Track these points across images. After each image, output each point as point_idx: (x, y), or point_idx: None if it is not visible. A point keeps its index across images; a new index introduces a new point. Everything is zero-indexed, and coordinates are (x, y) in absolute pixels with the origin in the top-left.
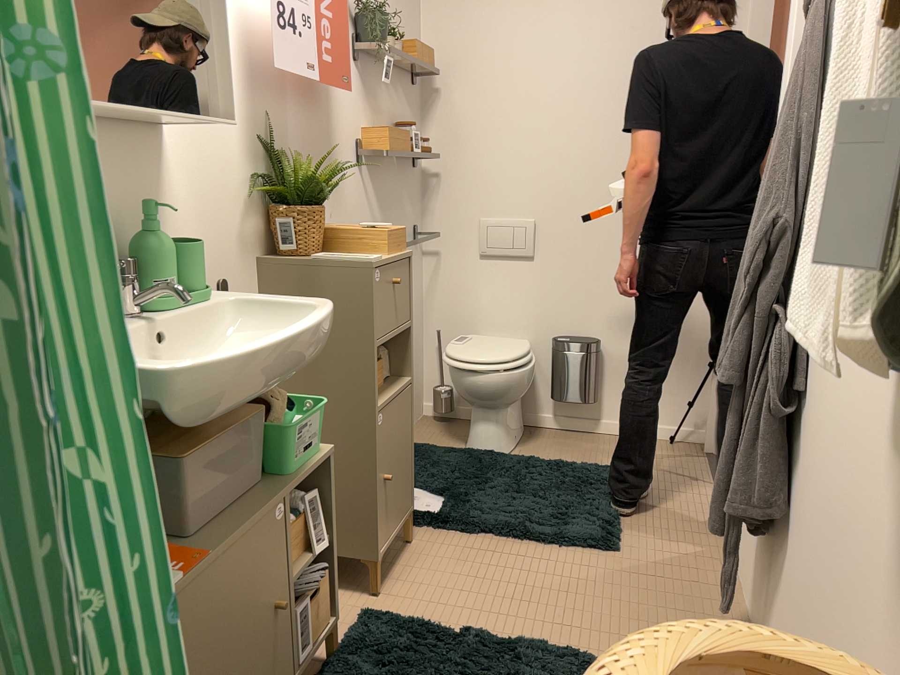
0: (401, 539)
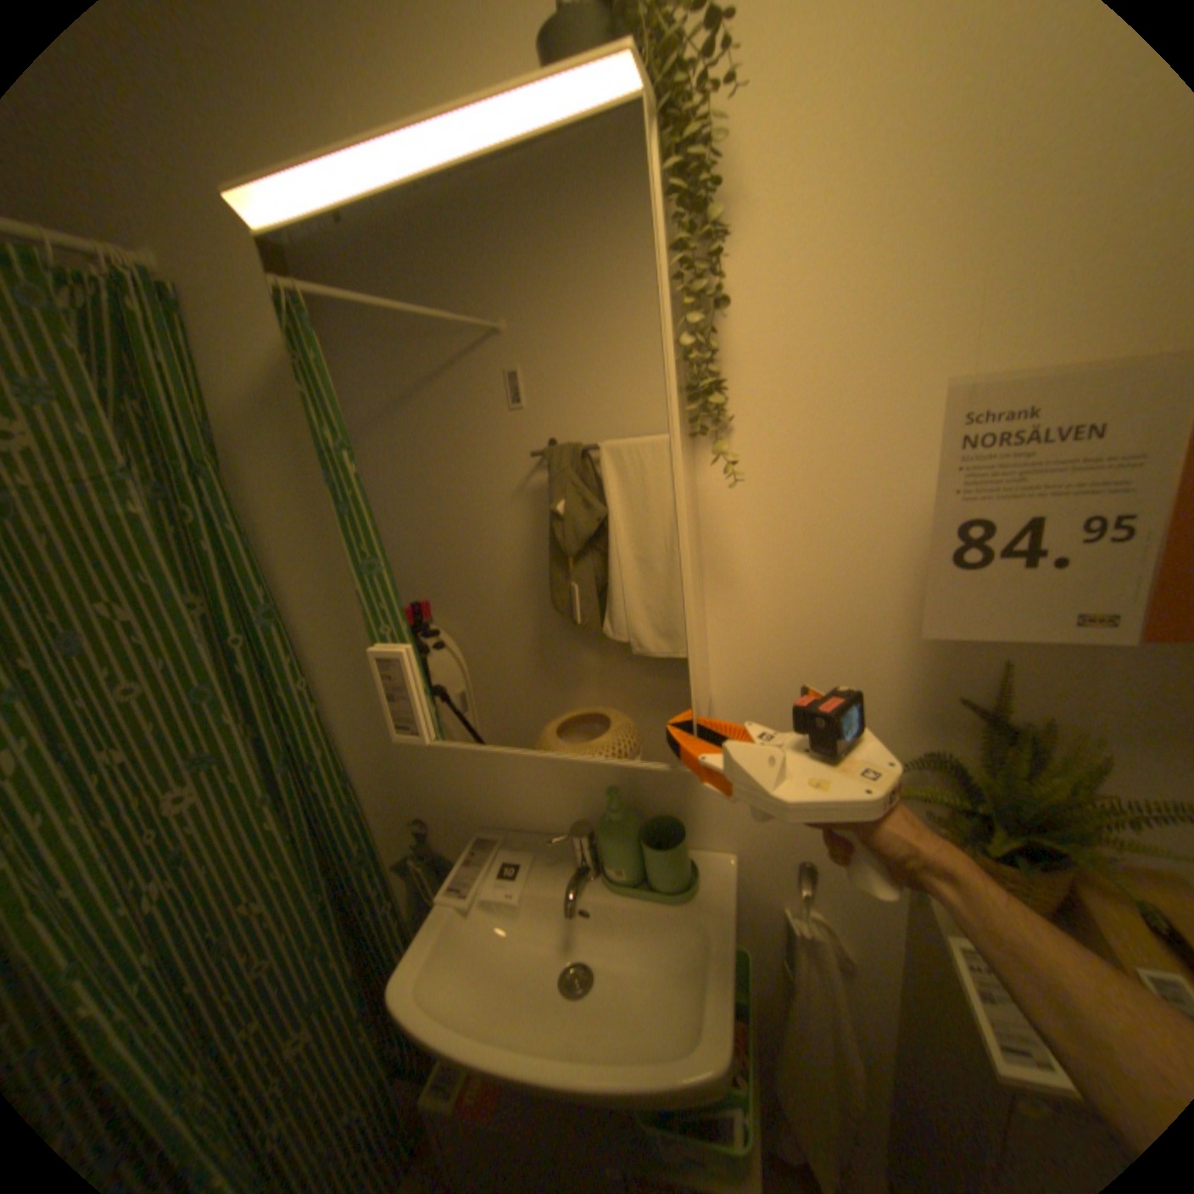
0: None
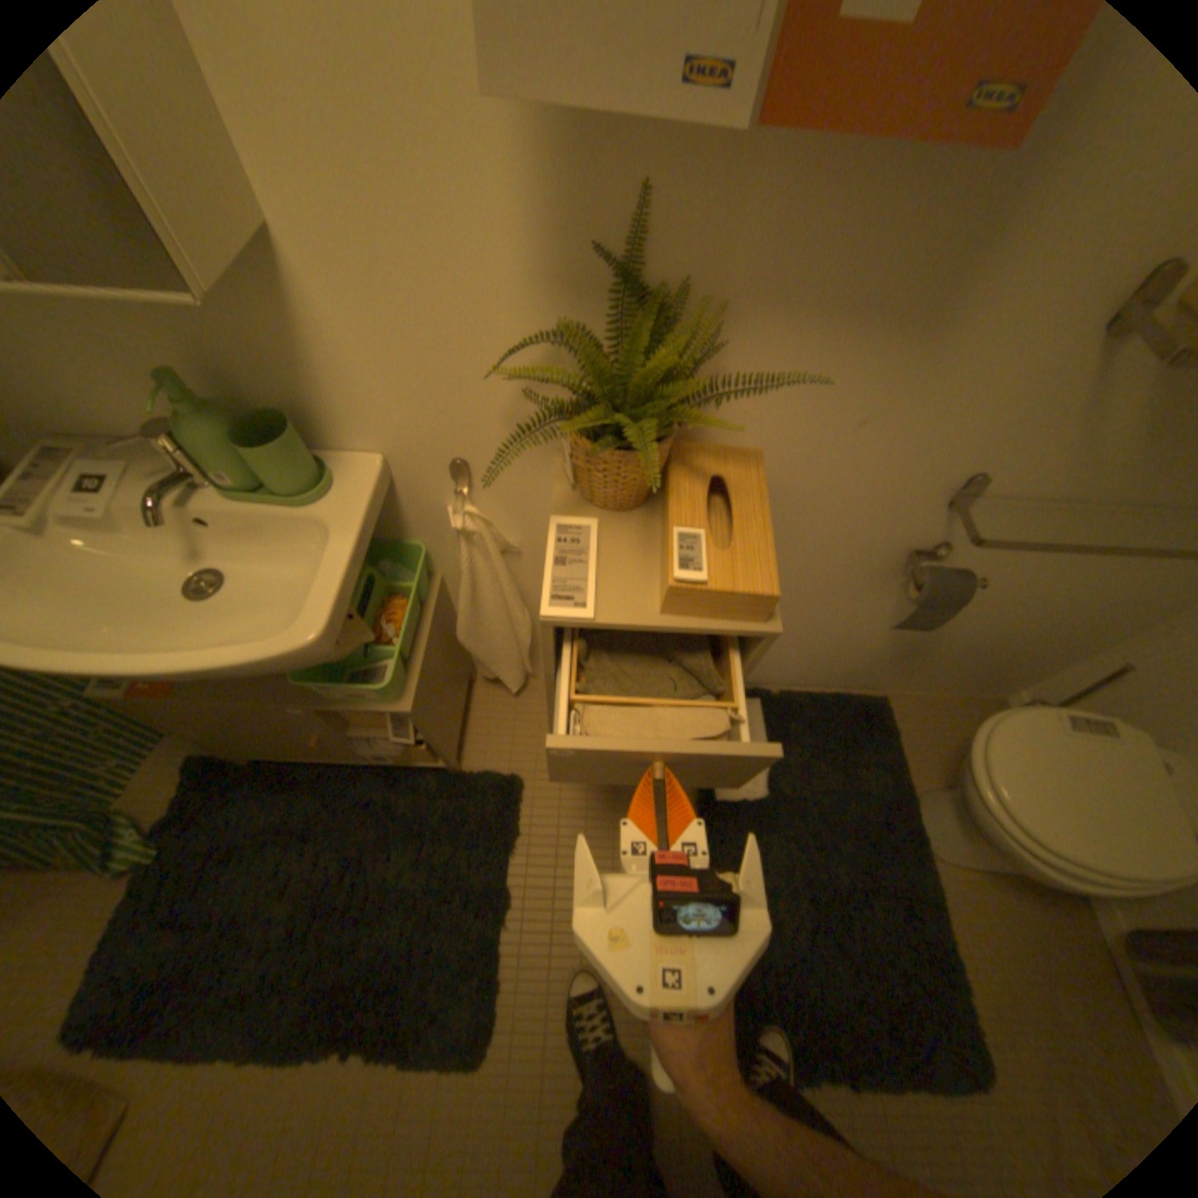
0: None
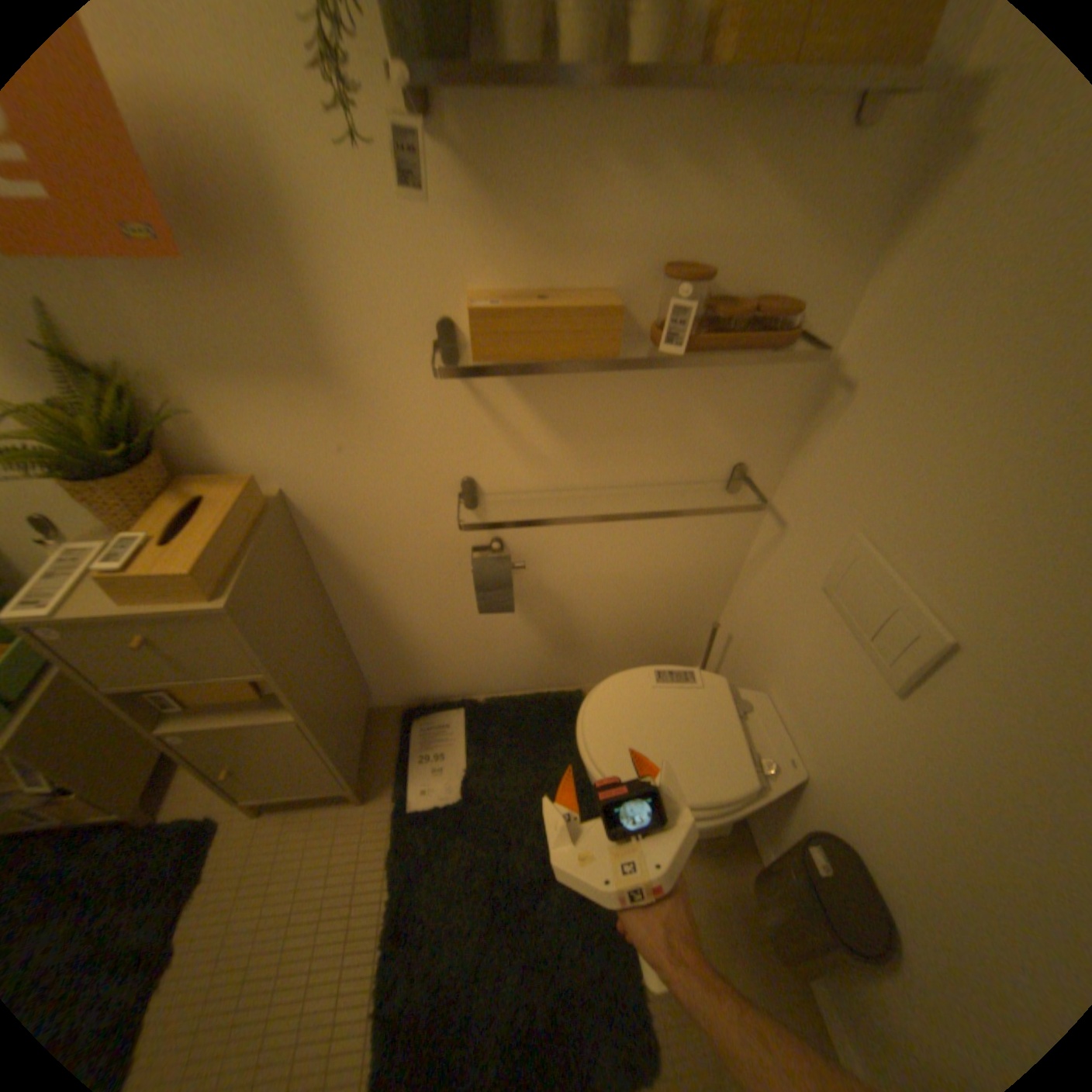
0: (359, 790)
